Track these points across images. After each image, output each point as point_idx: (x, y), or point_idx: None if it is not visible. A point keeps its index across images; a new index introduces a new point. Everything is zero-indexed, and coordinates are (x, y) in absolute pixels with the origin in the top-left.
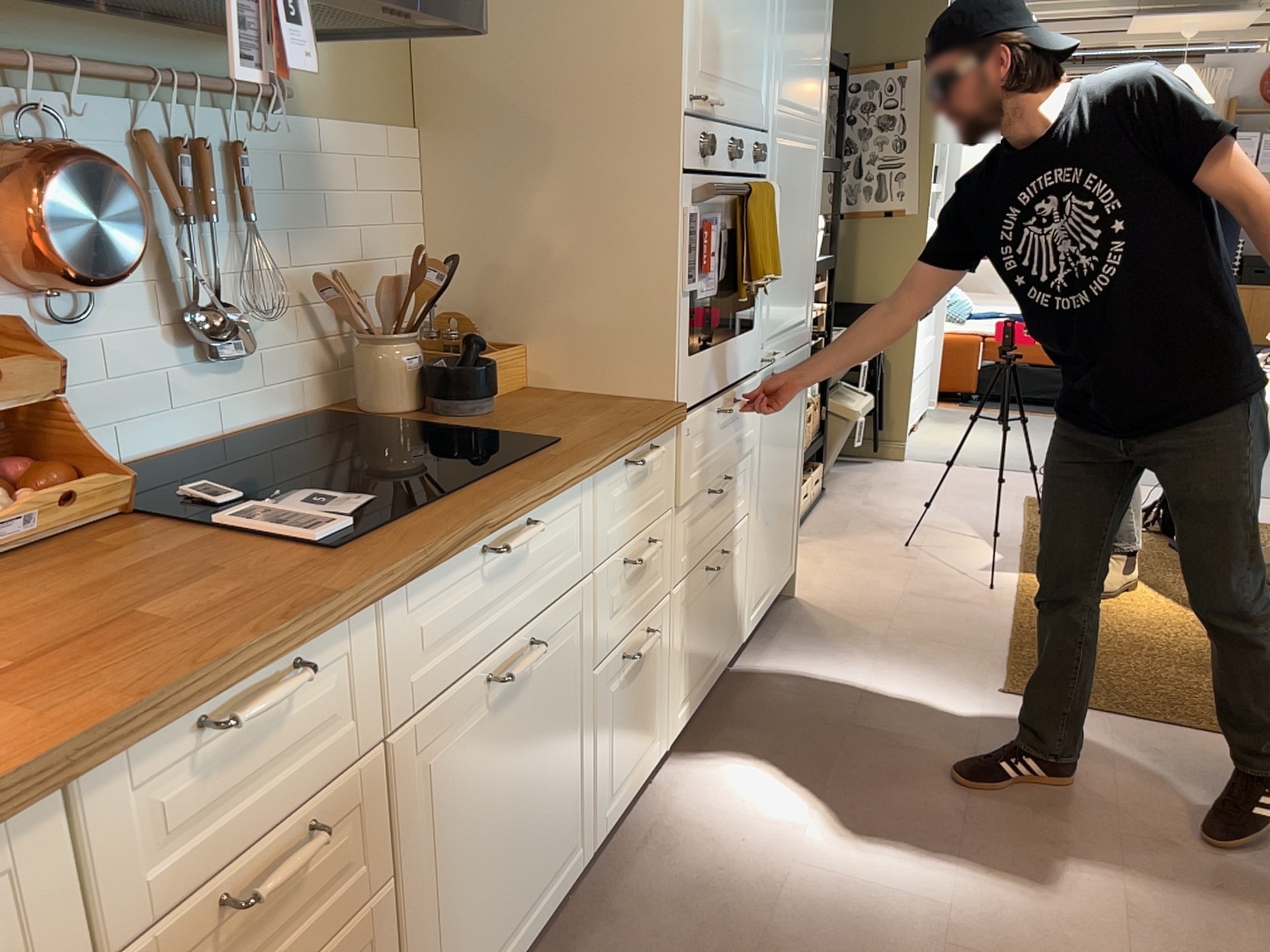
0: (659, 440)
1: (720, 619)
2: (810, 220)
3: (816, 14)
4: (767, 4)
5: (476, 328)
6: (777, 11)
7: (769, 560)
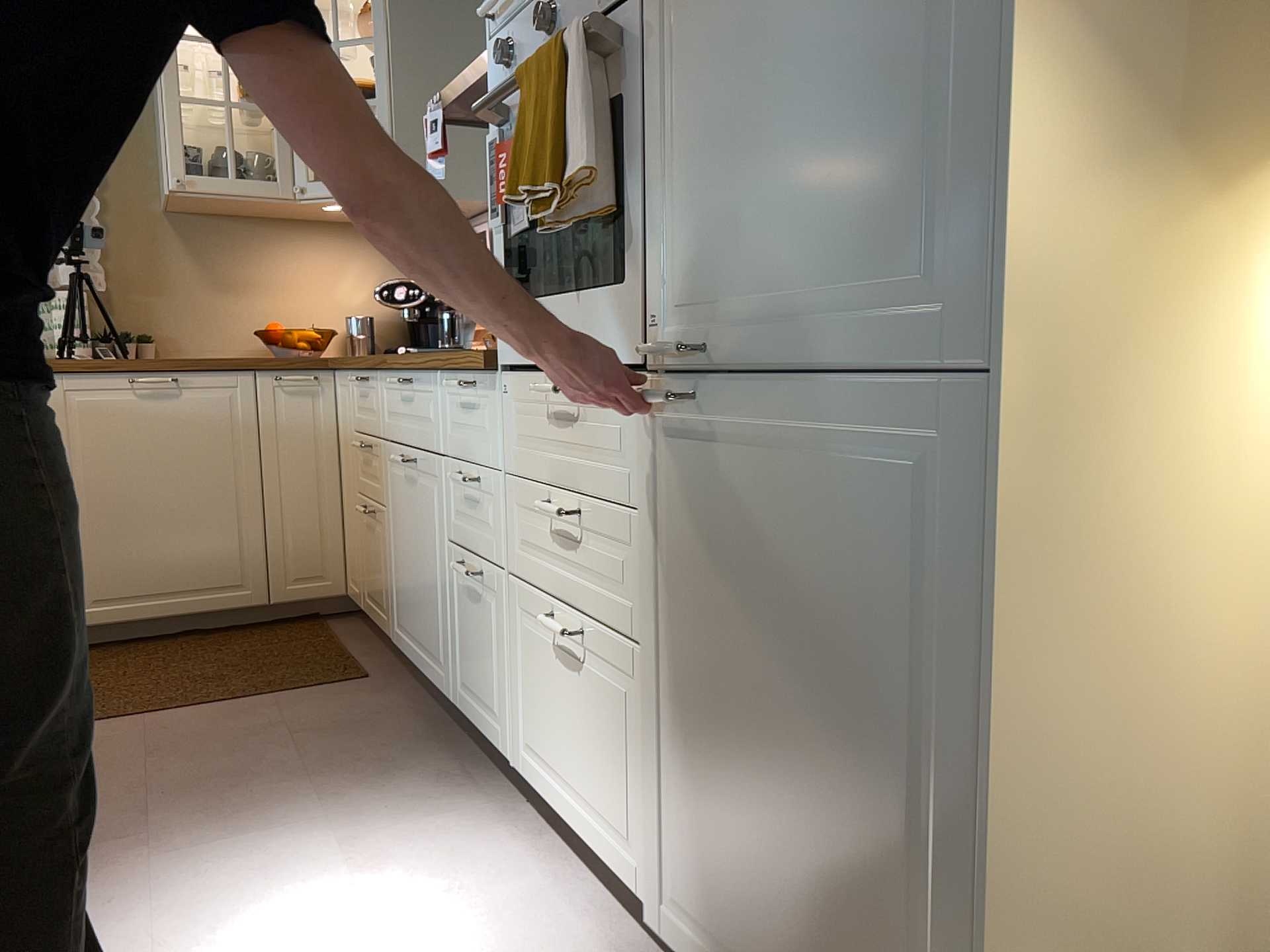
0: (483, 383)
1: (589, 752)
2: None
3: None
4: None
5: None
6: None
7: (748, 888)
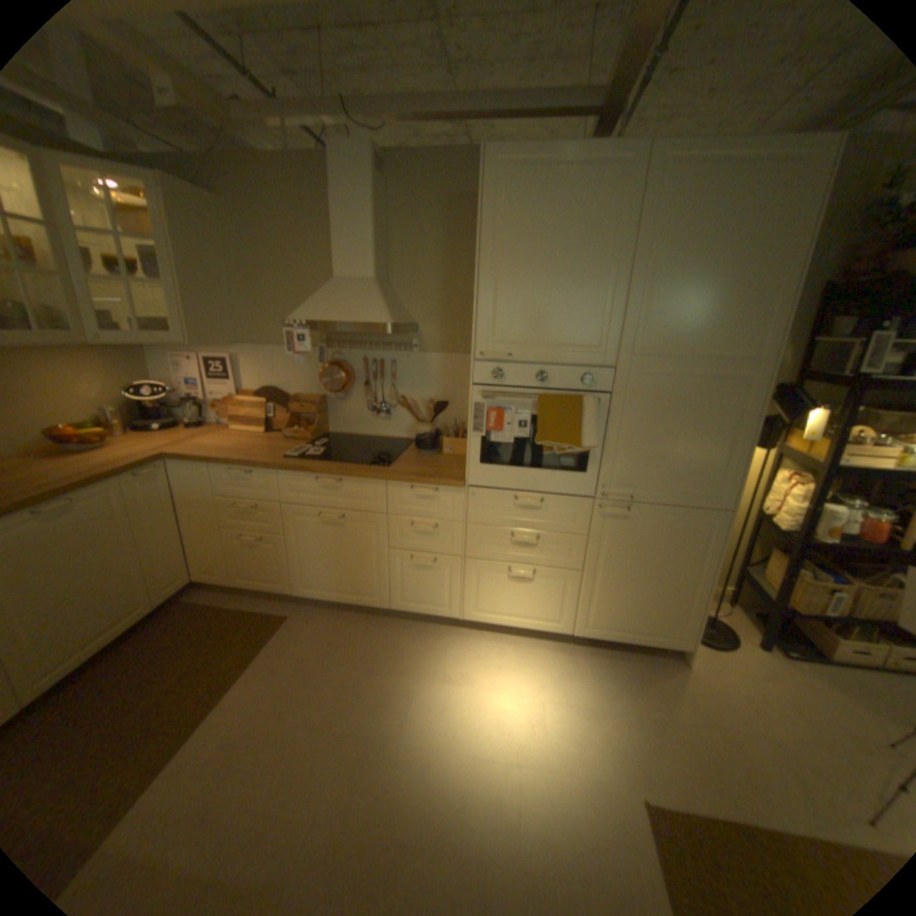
0: (446, 490)
1: (530, 602)
2: (726, 426)
3: (734, 283)
4: (603, 294)
5: (460, 429)
6: (627, 295)
7: (621, 614)
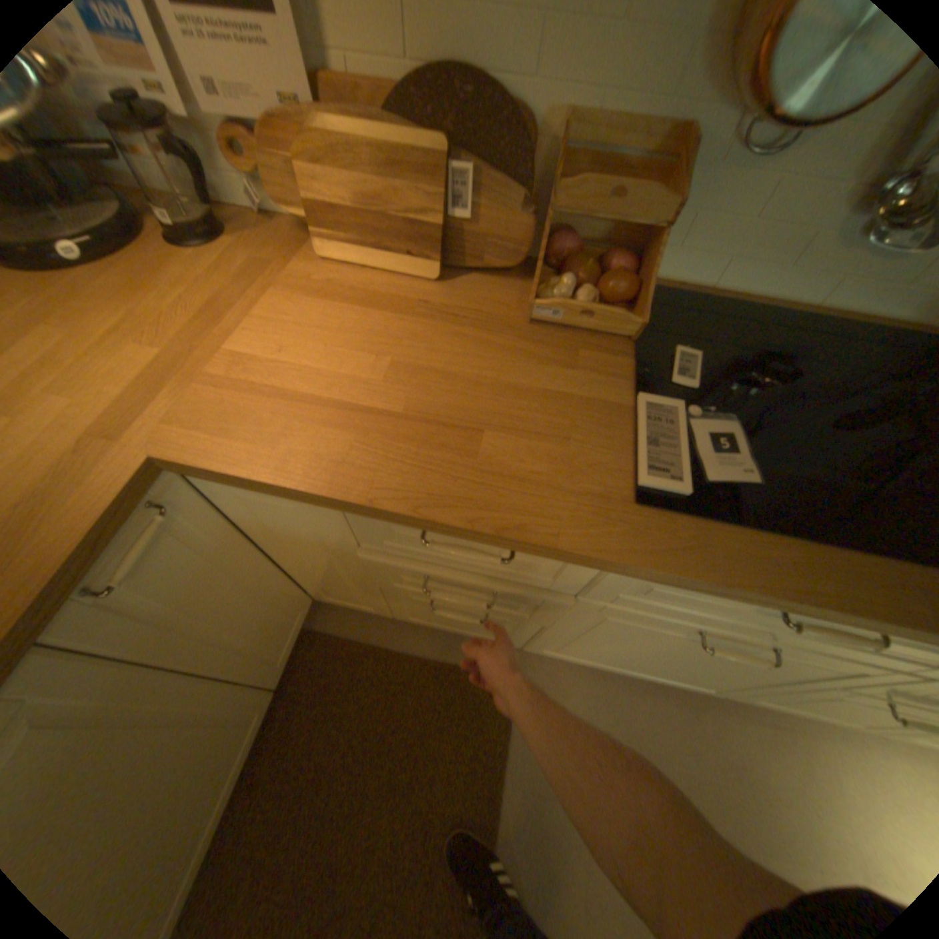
0: None
1: None
2: None
3: None
4: None
5: None
6: None
7: None
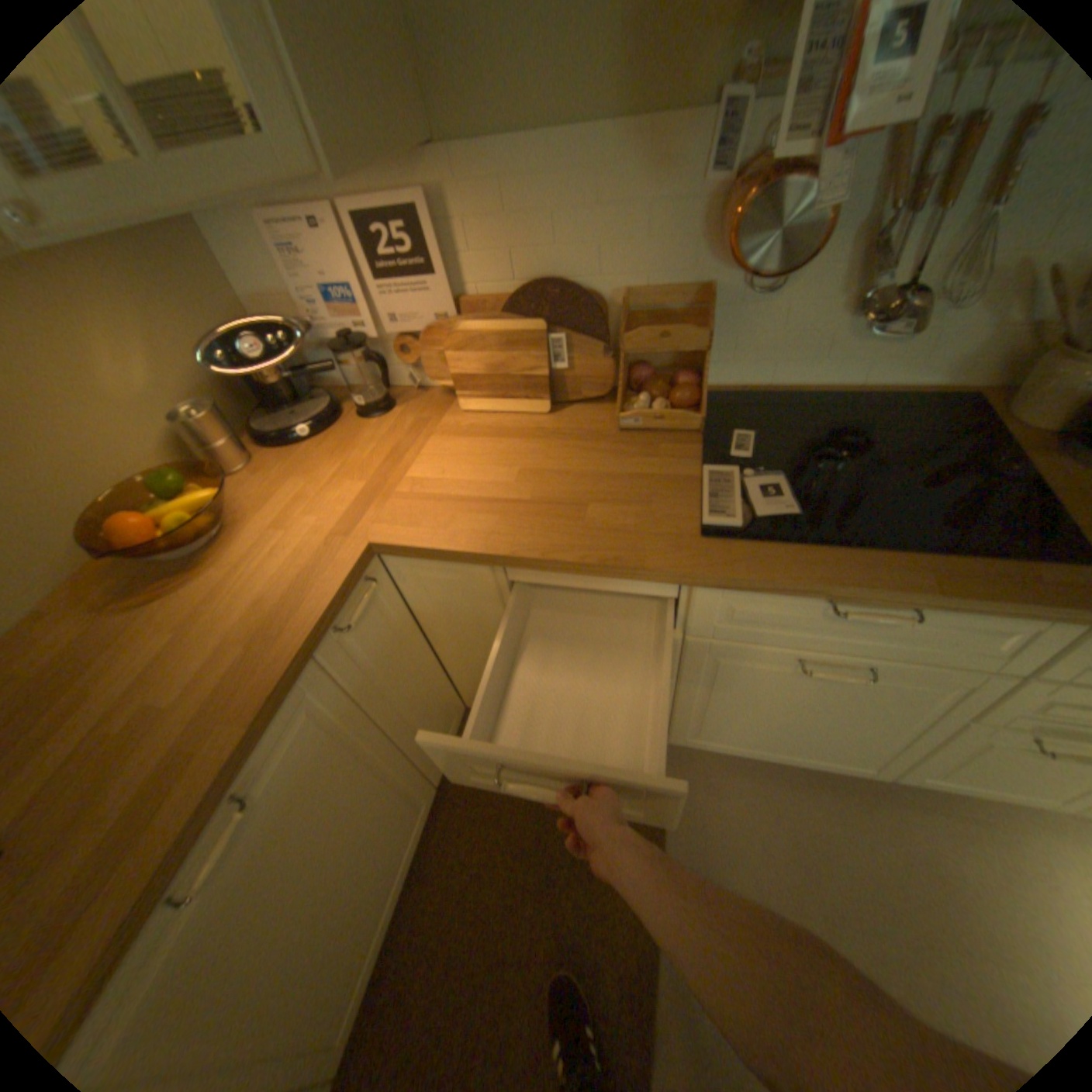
0: None
1: None
2: None
3: None
4: None
5: None
6: None
7: None
